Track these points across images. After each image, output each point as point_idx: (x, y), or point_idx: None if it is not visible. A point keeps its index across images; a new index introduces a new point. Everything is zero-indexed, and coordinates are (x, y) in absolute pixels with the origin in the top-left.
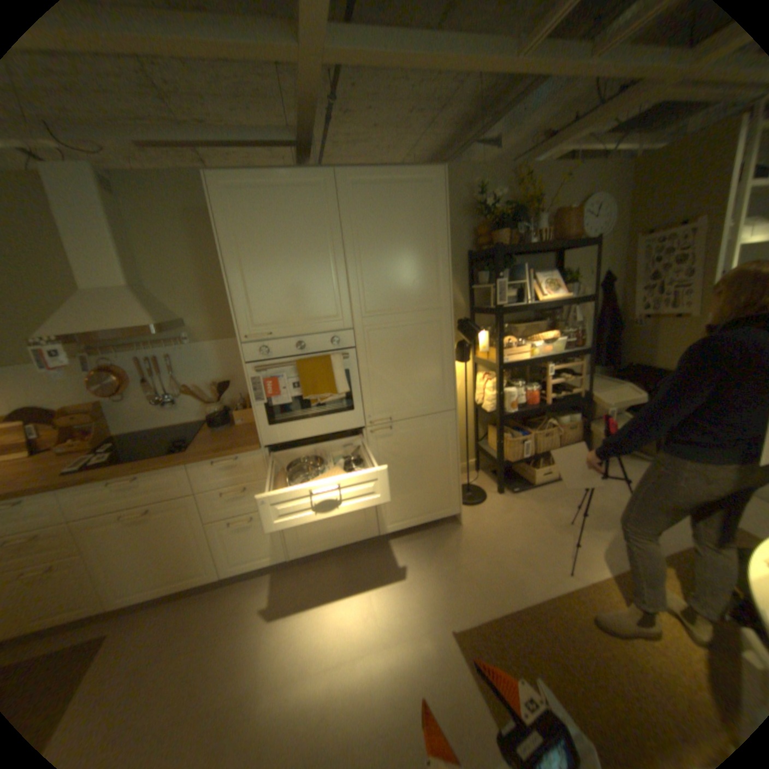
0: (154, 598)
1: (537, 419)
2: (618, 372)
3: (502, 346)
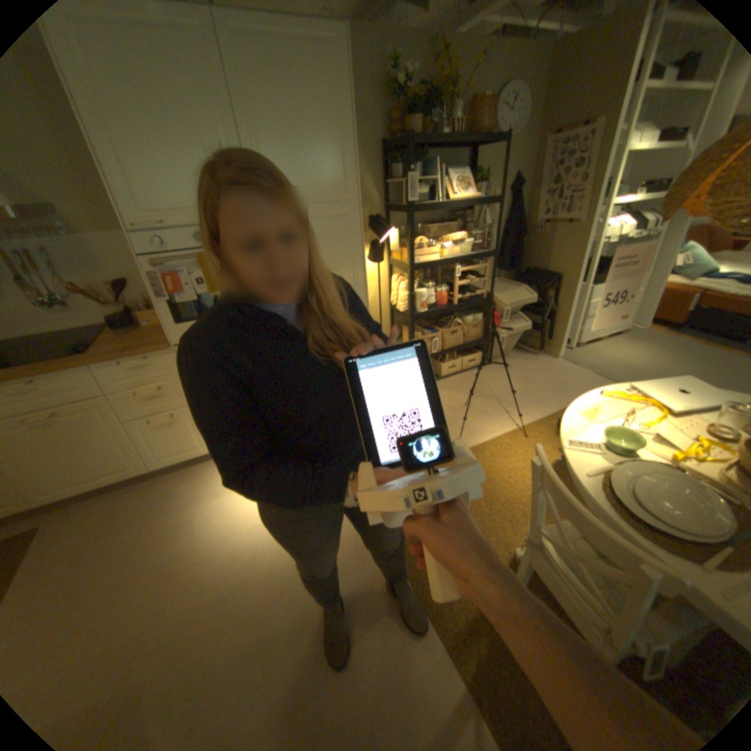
0: (81, 493)
1: (445, 319)
2: (519, 277)
3: (413, 248)
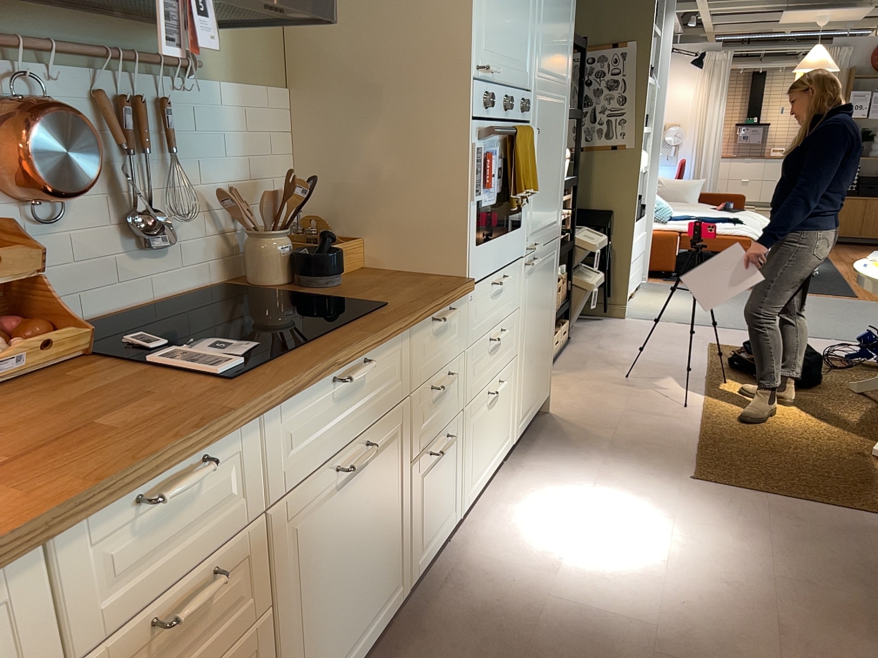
0: None
1: None
2: None
3: None
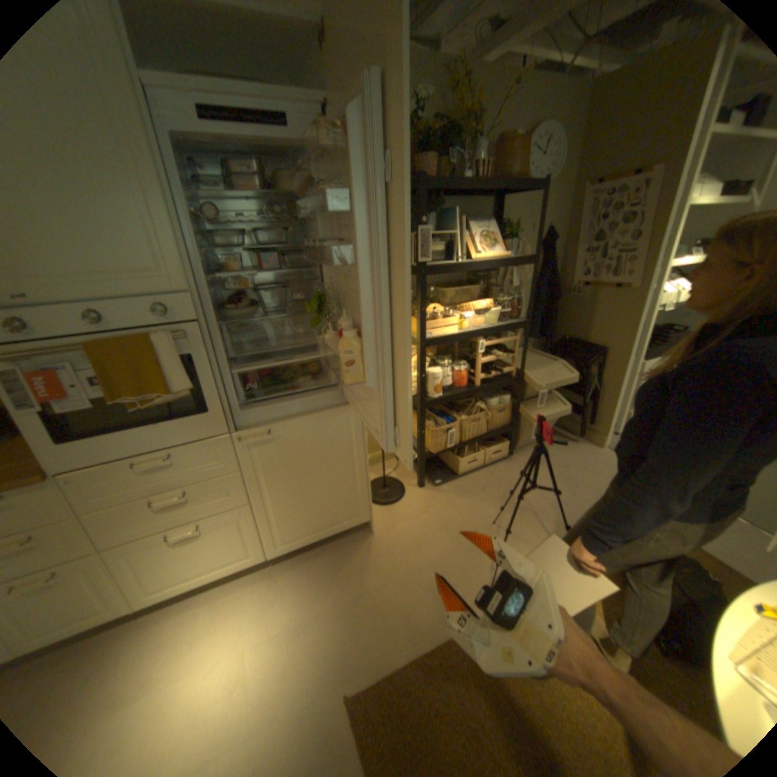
0: None
1: (464, 400)
2: (550, 345)
3: (425, 317)
